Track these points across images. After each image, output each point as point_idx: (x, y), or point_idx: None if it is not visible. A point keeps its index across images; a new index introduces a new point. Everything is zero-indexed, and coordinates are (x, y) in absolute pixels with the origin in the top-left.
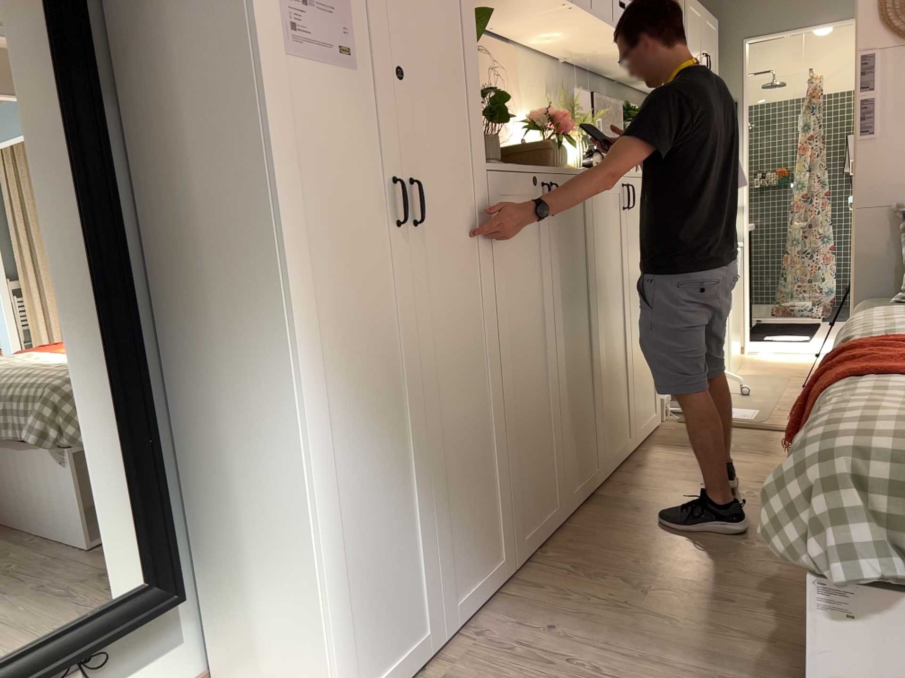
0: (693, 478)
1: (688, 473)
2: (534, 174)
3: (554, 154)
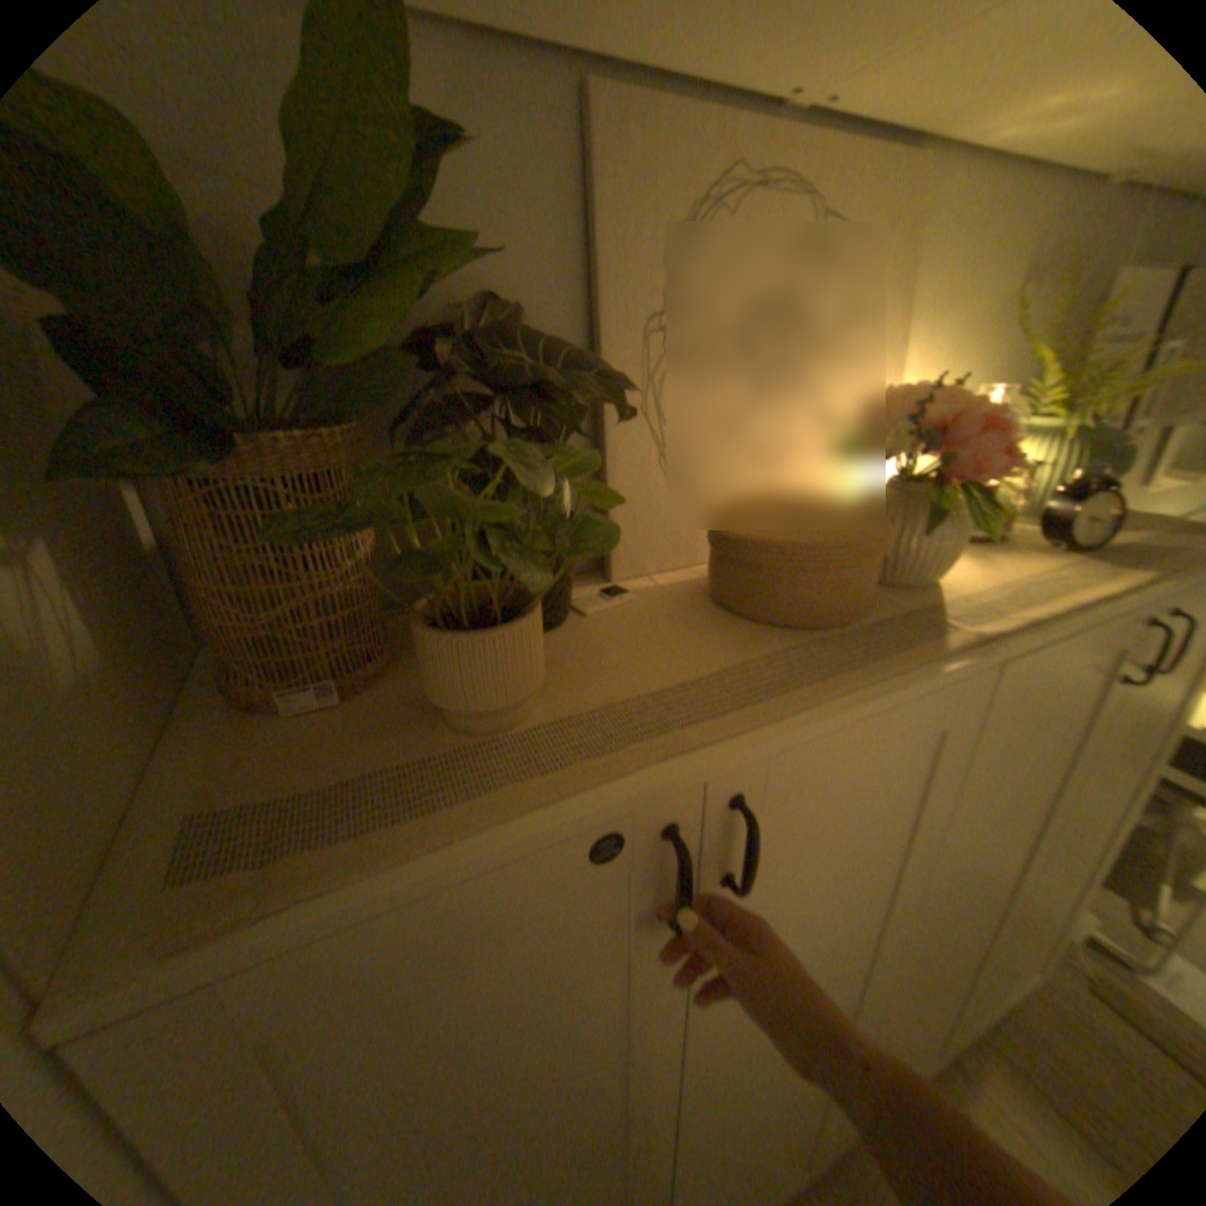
0: None
1: None
2: (601, 829)
3: (912, 535)
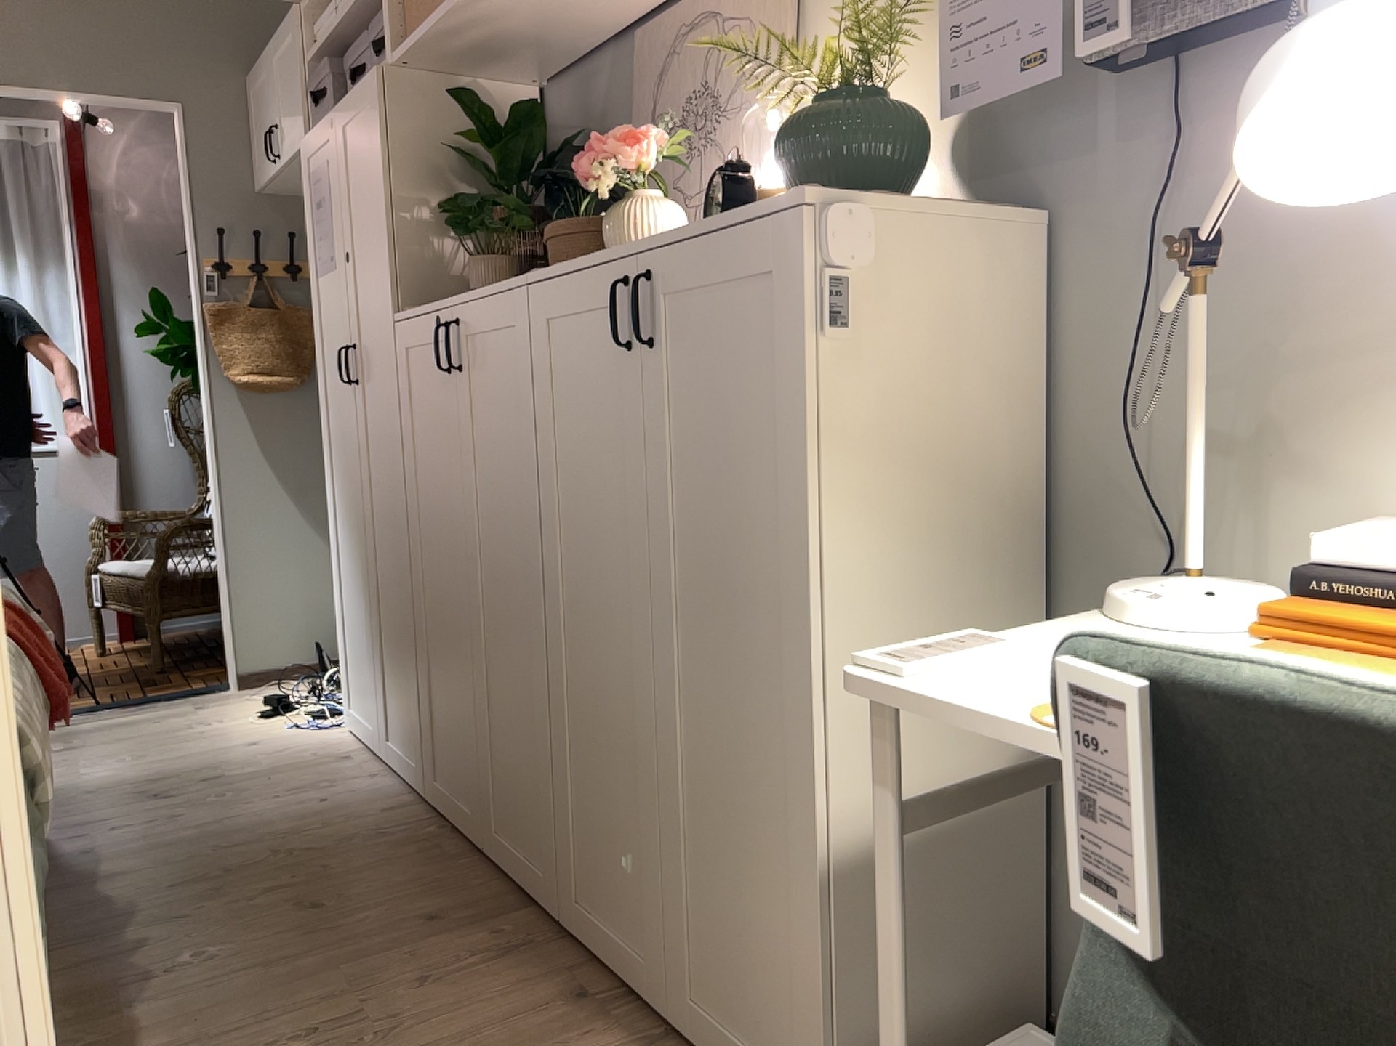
0: (439, 1034)
1: (464, 1041)
2: (433, 314)
3: (605, 232)
